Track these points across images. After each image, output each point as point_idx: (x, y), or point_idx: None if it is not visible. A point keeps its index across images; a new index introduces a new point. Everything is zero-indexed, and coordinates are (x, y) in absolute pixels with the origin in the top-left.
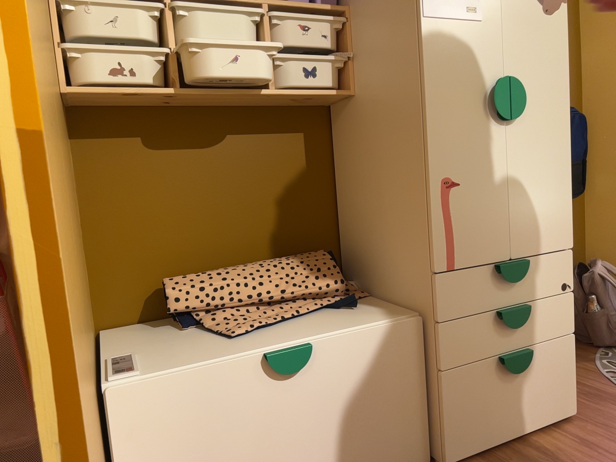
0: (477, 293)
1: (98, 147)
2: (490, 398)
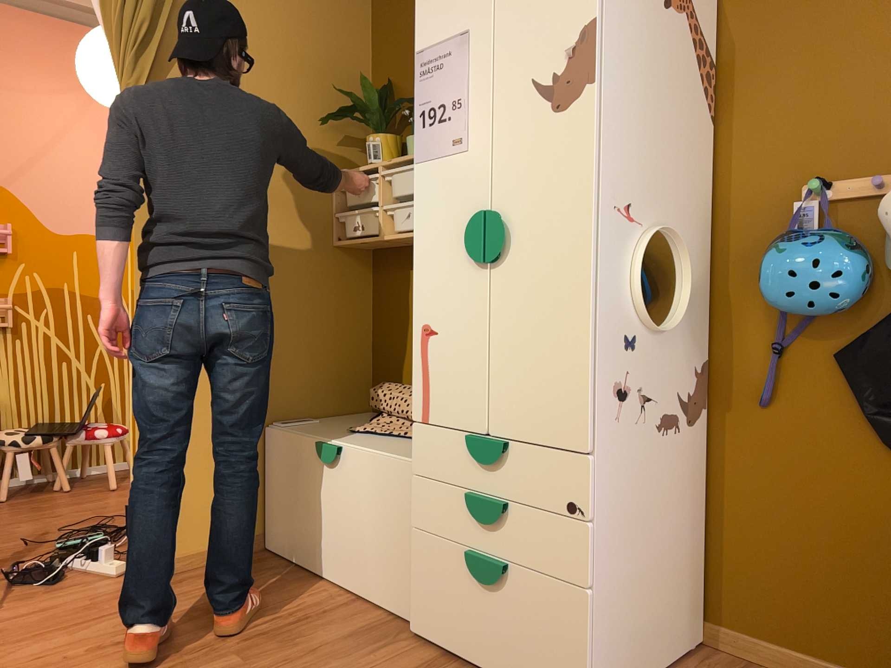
0: (449, 460)
1: (382, 277)
2: (456, 594)
